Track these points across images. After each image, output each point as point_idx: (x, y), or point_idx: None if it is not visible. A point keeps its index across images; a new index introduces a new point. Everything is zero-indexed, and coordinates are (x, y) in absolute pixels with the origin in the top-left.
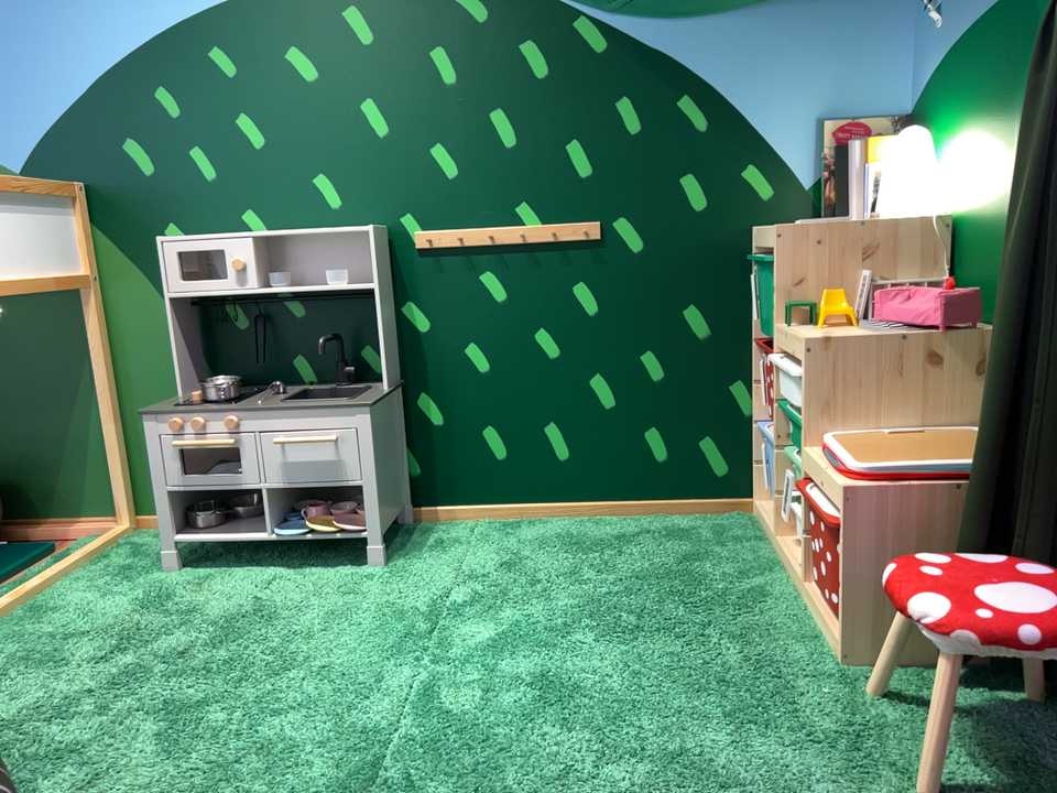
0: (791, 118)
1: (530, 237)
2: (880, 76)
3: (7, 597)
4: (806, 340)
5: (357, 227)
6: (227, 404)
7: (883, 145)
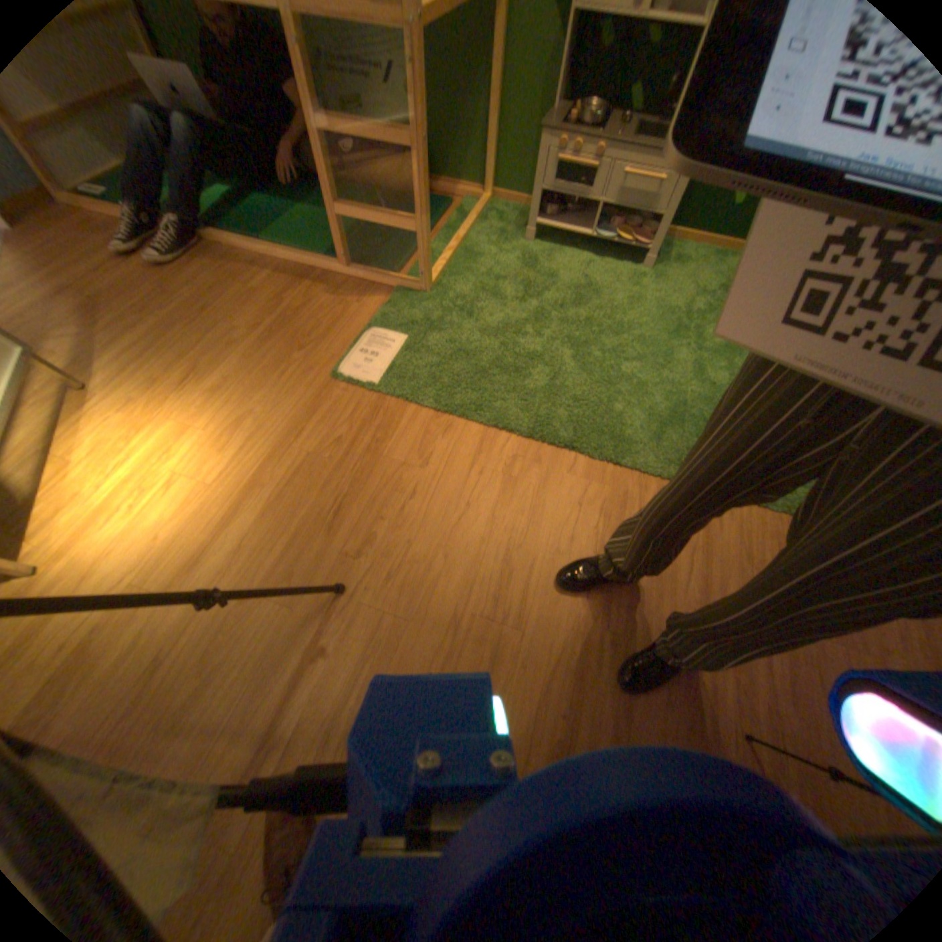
0: None
1: None
2: None
3: (451, 240)
4: None
5: None
6: (596, 129)
7: None
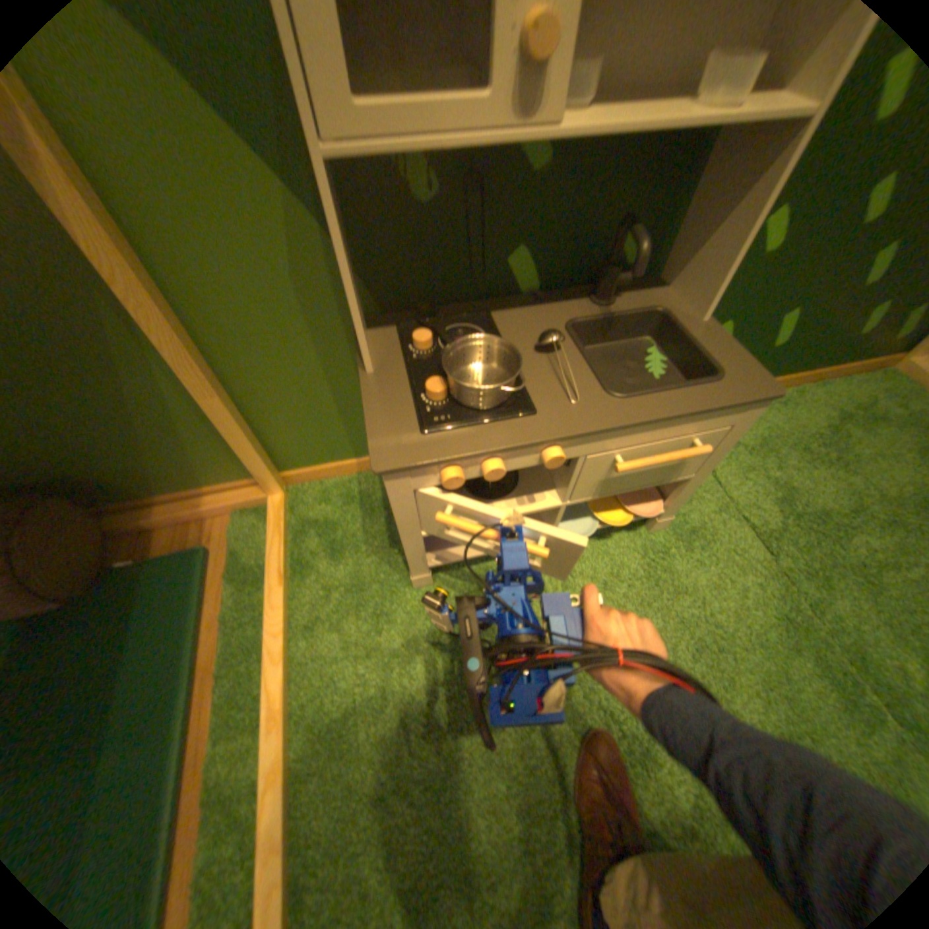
0: None
1: None
2: None
3: (266, 726)
4: None
5: None
6: (526, 414)
7: None
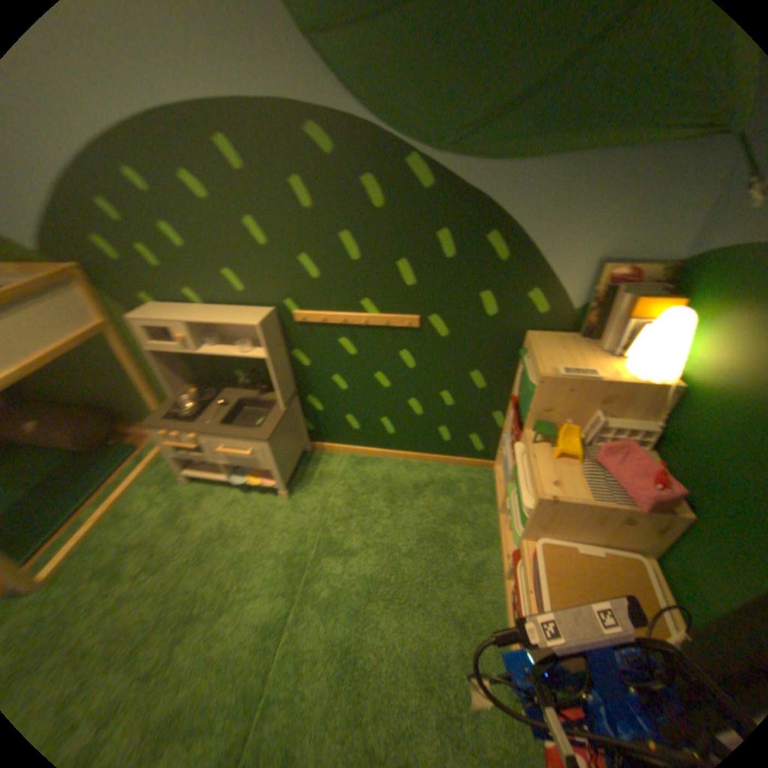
0: (581, 258)
1: (372, 324)
2: (673, 228)
3: (105, 506)
4: (541, 500)
5: (258, 307)
6: (192, 422)
7: (653, 307)
